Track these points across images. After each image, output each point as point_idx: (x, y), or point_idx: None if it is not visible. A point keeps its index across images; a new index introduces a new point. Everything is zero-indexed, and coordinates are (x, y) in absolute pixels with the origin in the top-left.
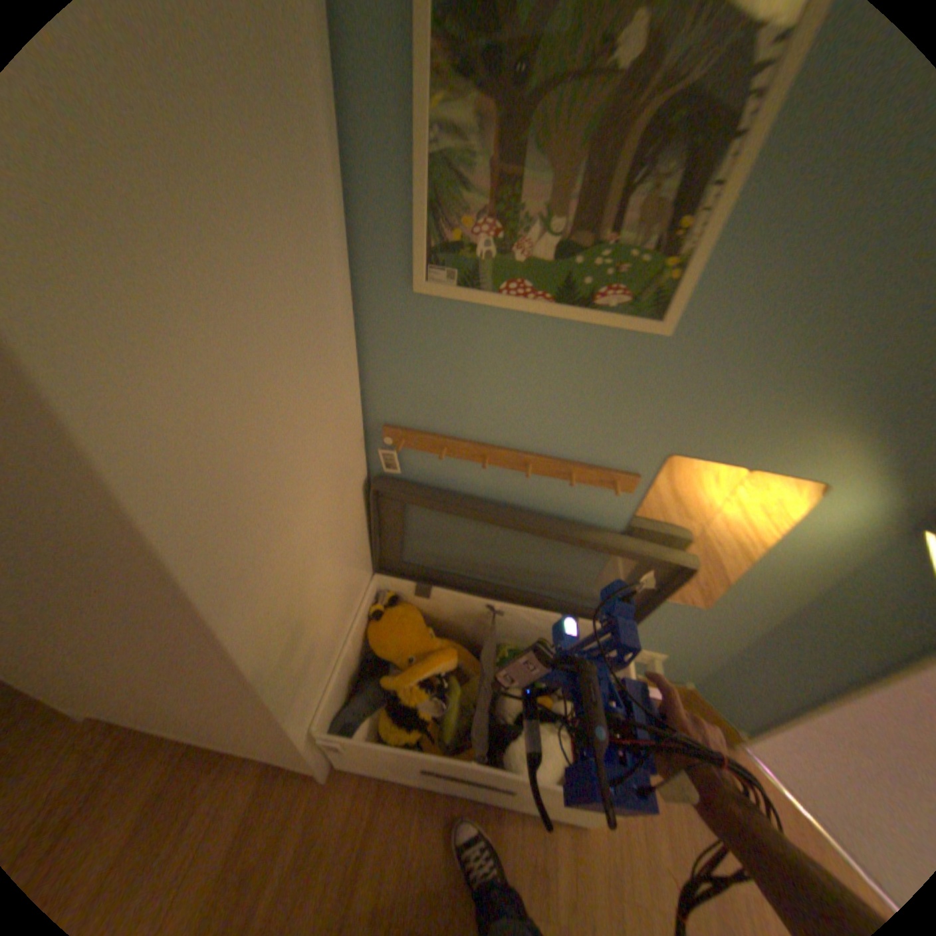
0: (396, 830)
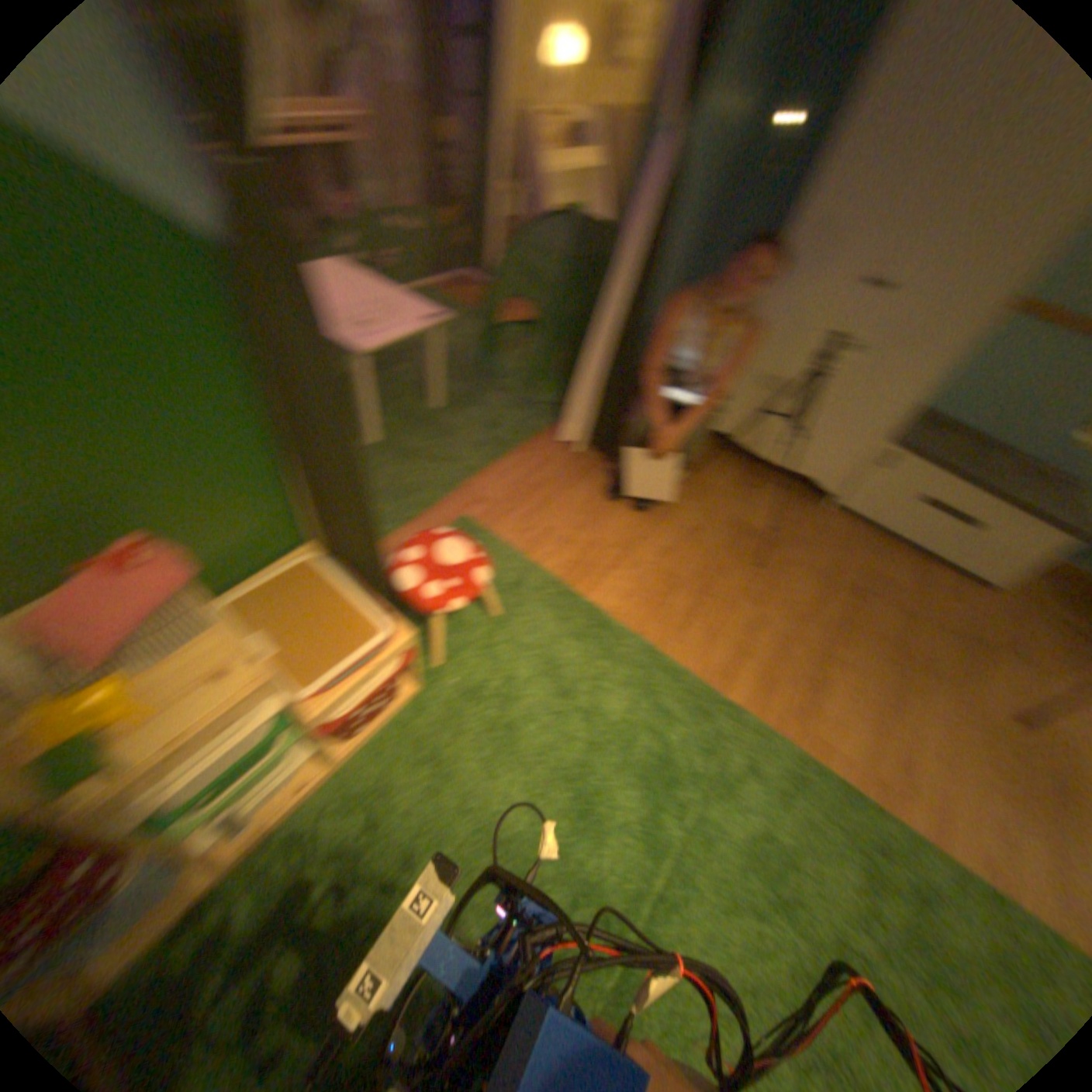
0: (869, 544)
